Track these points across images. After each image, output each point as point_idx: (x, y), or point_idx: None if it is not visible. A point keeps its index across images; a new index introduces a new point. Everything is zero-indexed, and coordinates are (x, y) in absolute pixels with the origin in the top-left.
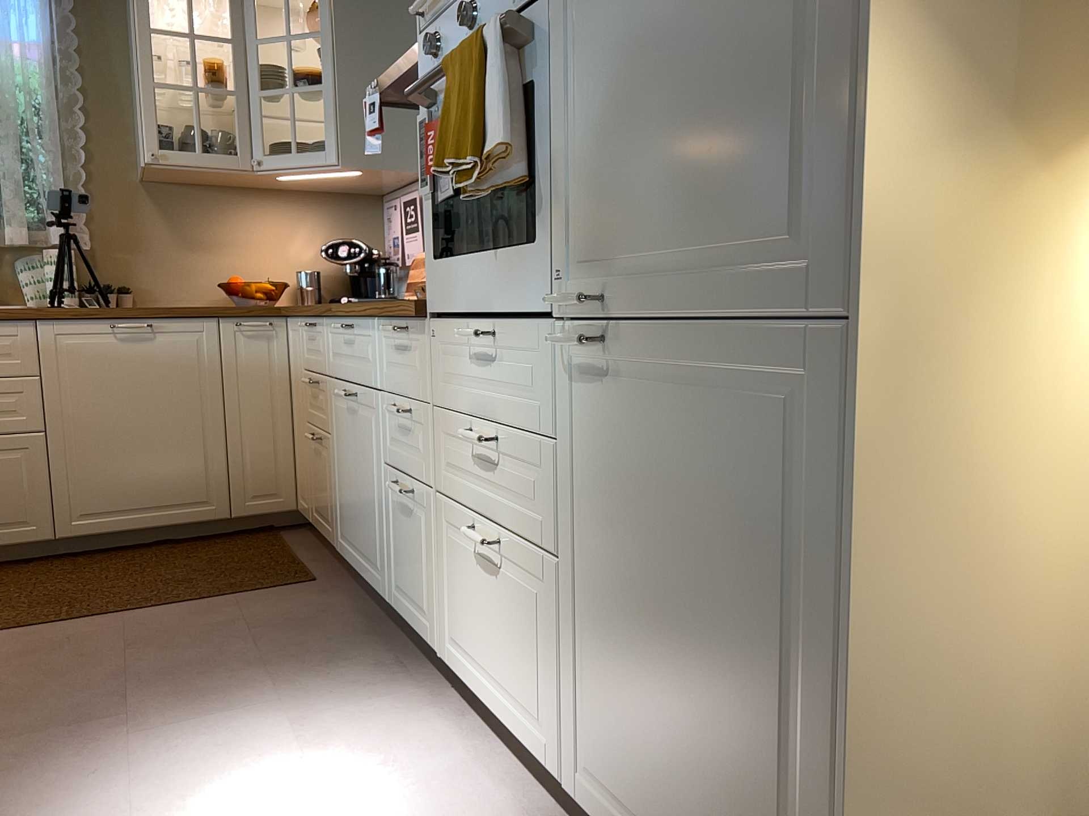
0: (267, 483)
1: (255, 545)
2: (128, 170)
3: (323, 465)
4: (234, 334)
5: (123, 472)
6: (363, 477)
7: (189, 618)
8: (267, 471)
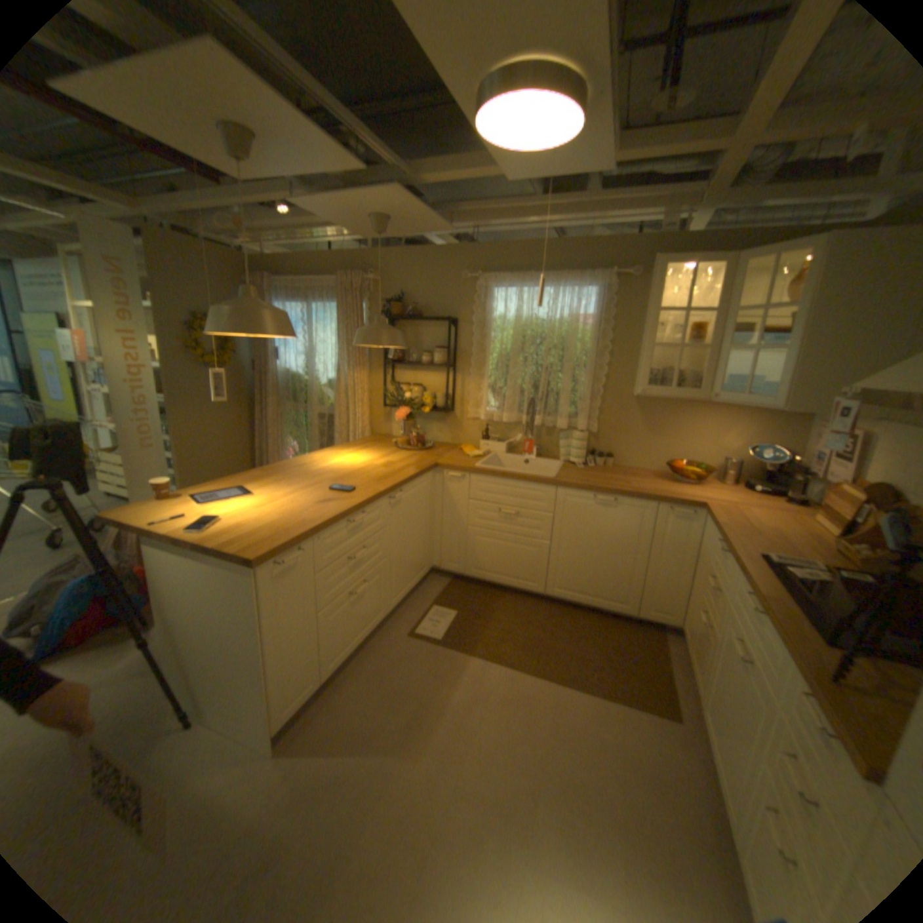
0: (668, 607)
1: (650, 646)
2: (628, 386)
3: (710, 648)
4: (668, 515)
5: (584, 574)
6: (742, 727)
7: (593, 718)
8: (669, 600)
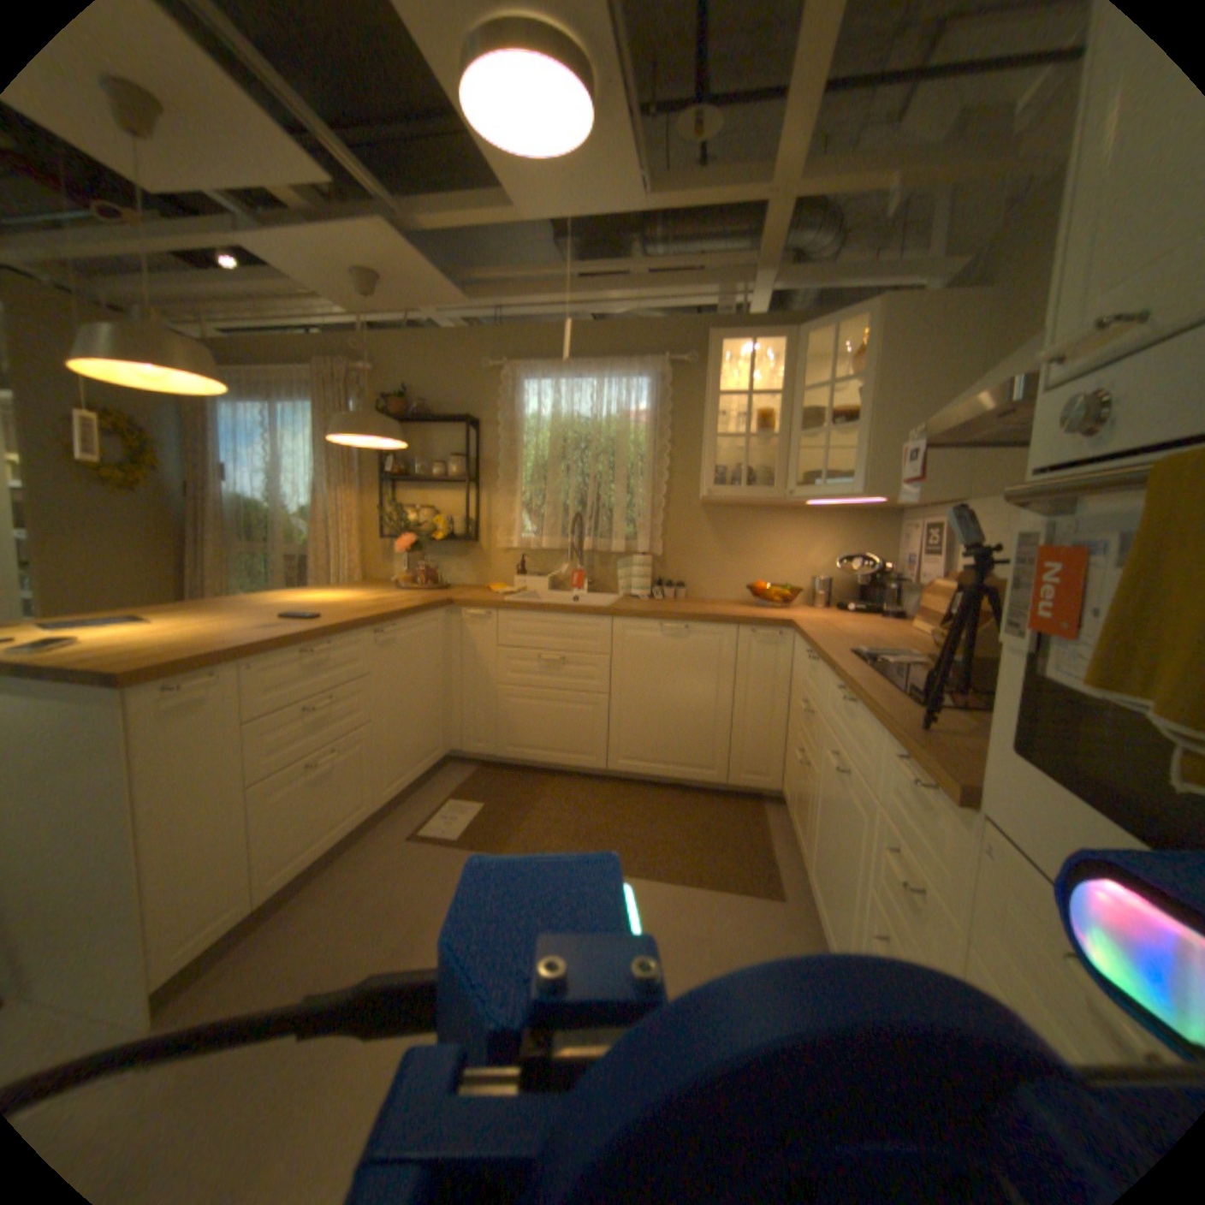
0: (759, 764)
1: (742, 818)
2: (693, 497)
3: (807, 790)
4: (749, 640)
5: (654, 733)
6: (844, 861)
7: (667, 908)
8: (760, 754)
